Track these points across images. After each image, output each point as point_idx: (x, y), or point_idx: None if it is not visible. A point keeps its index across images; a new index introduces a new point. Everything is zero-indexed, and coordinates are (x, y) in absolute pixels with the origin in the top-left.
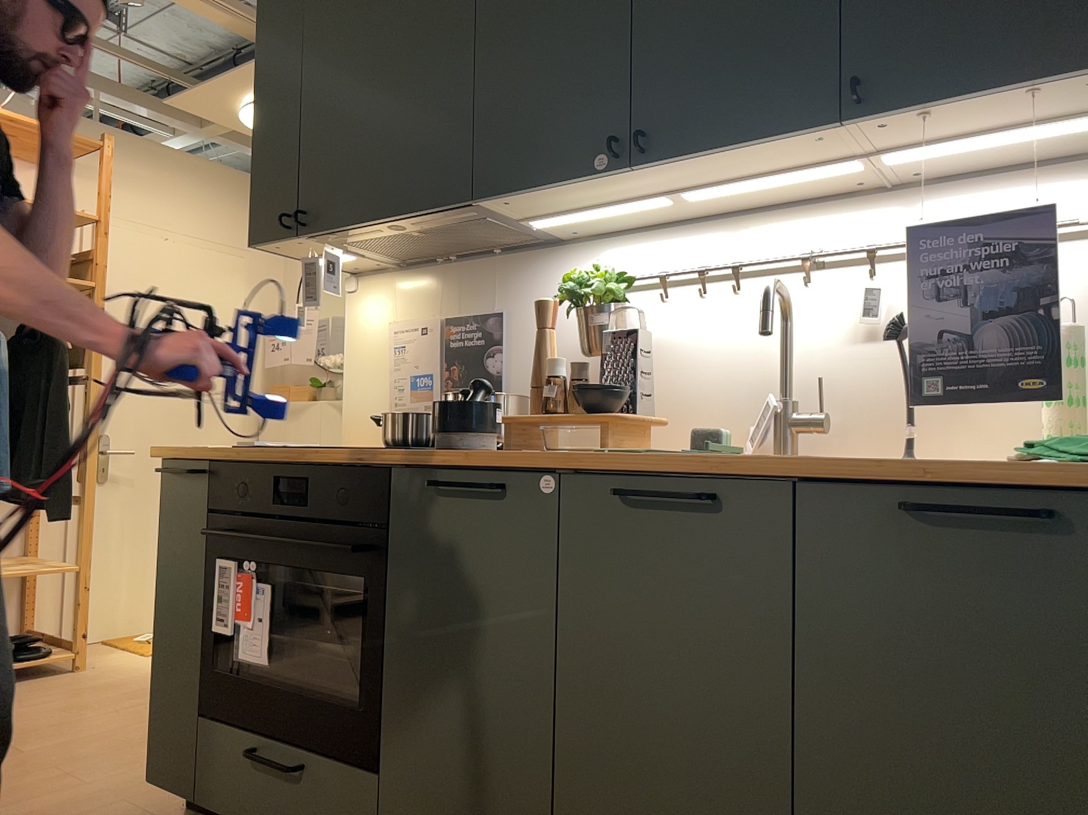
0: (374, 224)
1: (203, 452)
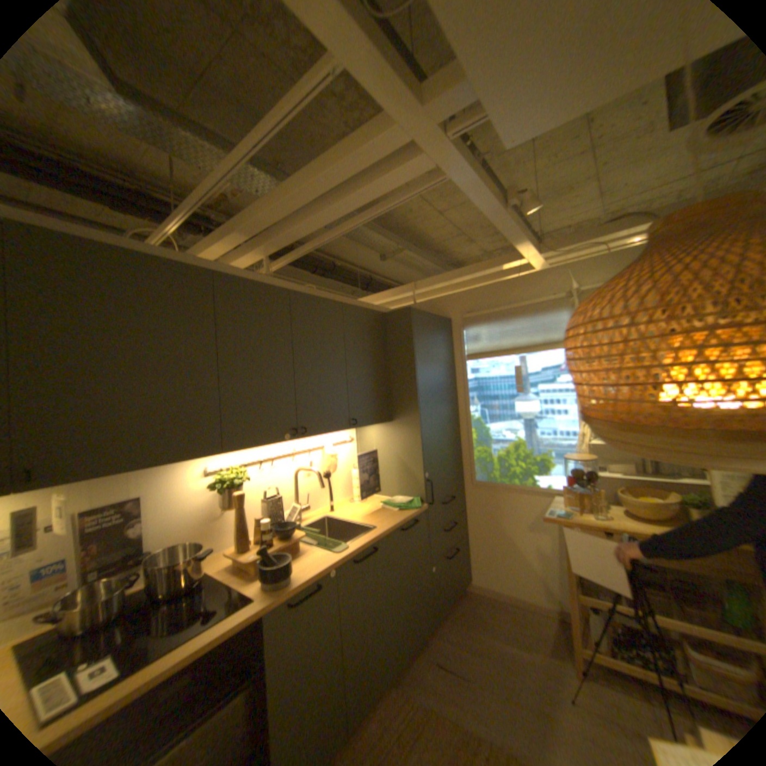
0: (123, 472)
1: None
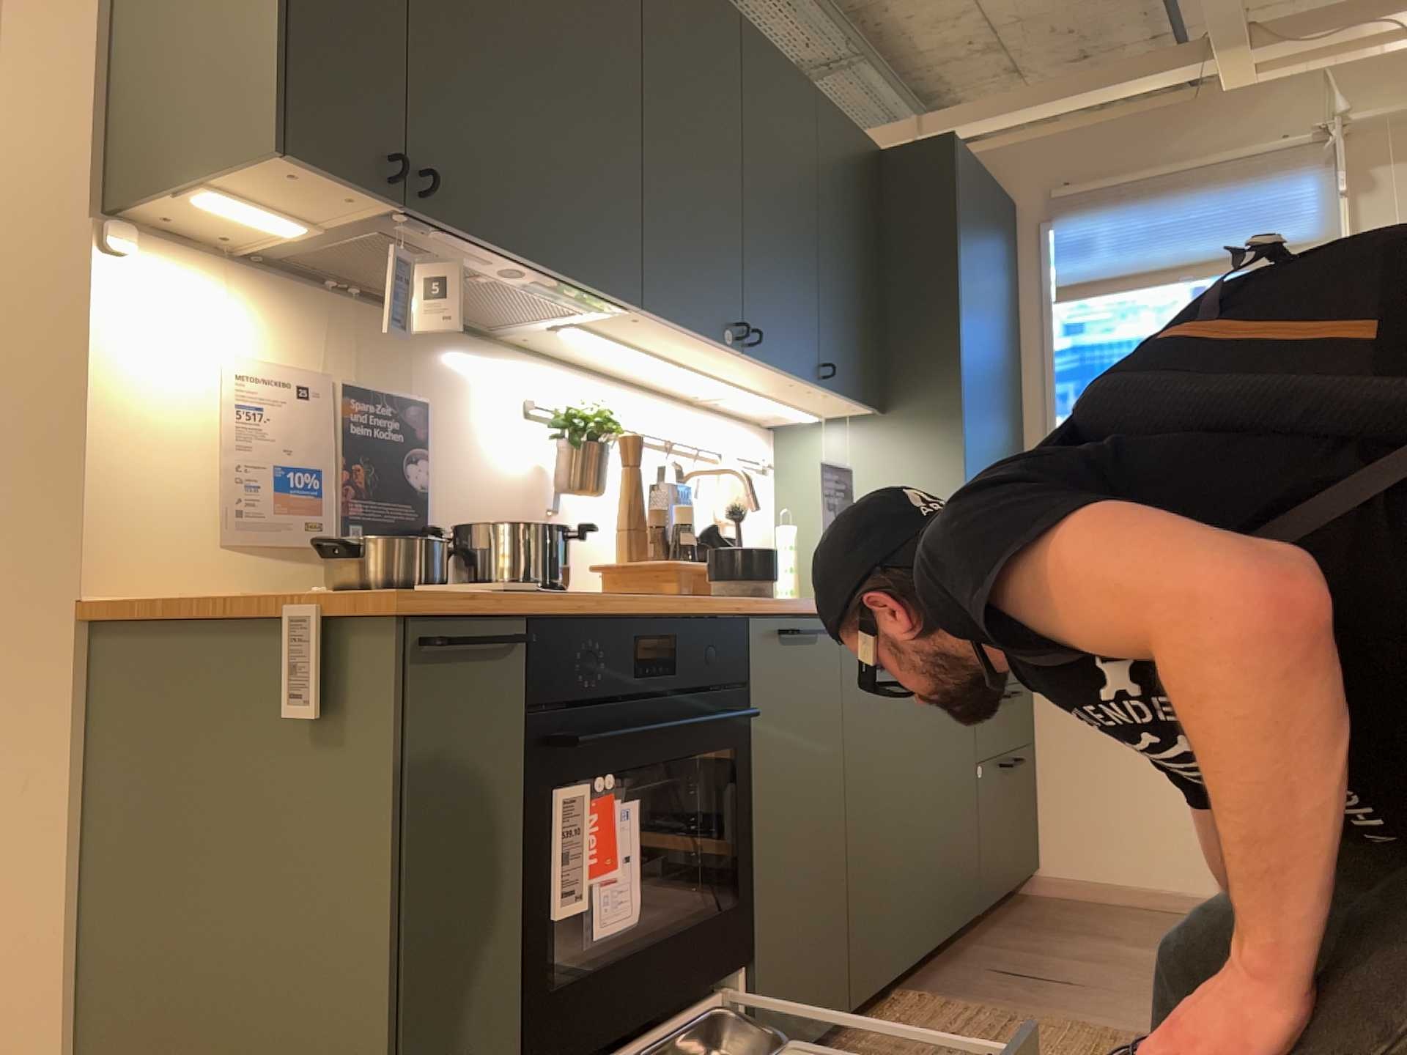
0: (515, 260)
1: (529, 603)
